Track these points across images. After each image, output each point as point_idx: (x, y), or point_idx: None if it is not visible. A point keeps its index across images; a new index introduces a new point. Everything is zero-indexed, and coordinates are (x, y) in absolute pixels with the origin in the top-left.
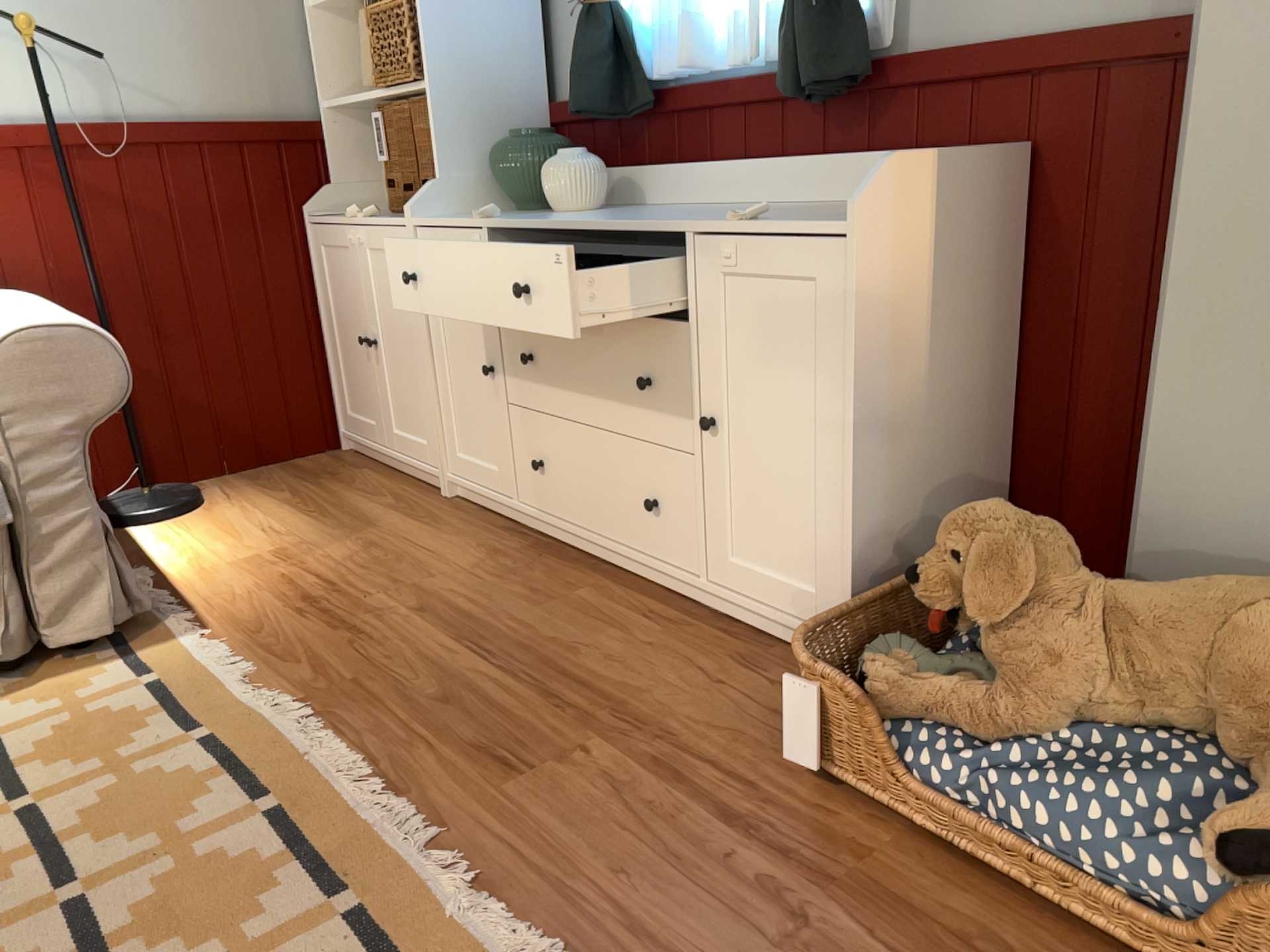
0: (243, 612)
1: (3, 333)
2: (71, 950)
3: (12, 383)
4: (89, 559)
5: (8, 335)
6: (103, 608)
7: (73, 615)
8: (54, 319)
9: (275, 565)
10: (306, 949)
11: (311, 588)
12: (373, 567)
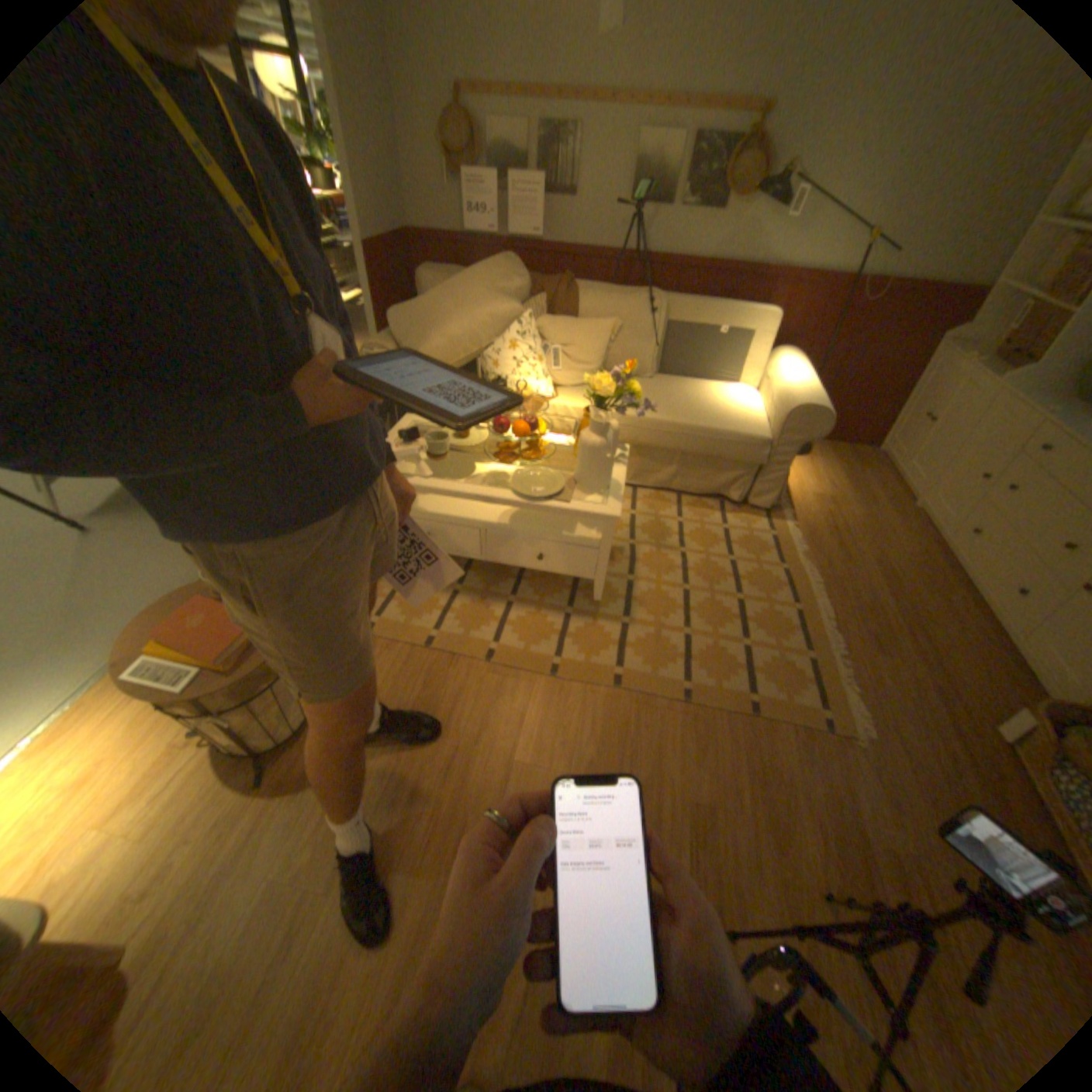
0: (810, 523)
1: (798, 401)
2: (738, 616)
3: (791, 422)
4: (775, 484)
5: (800, 405)
6: (769, 501)
7: (759, 498)
8: (817, 401)
9: (828, 506)
10: (796, 661)
11: (838, 526)
12: (867, 530)
